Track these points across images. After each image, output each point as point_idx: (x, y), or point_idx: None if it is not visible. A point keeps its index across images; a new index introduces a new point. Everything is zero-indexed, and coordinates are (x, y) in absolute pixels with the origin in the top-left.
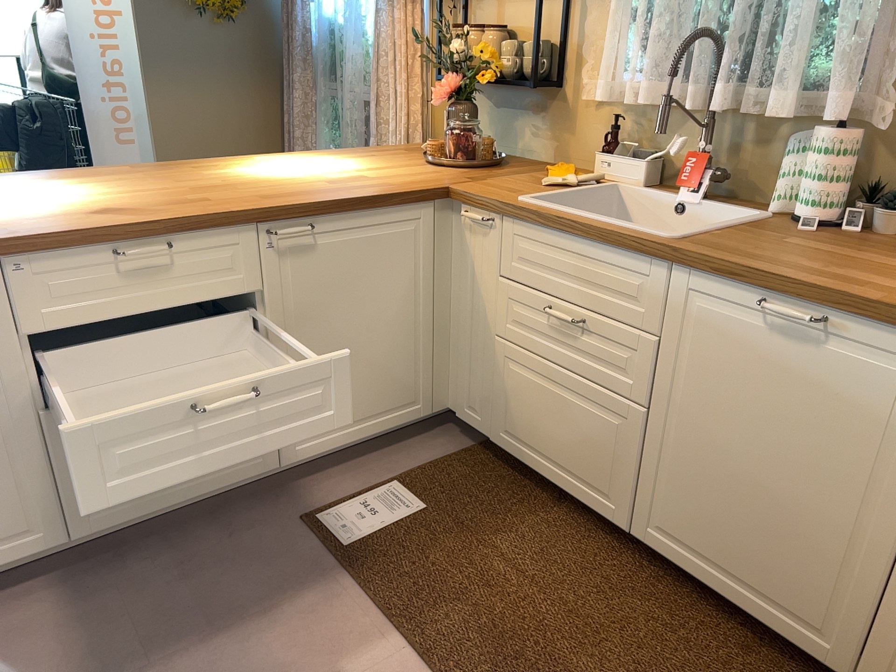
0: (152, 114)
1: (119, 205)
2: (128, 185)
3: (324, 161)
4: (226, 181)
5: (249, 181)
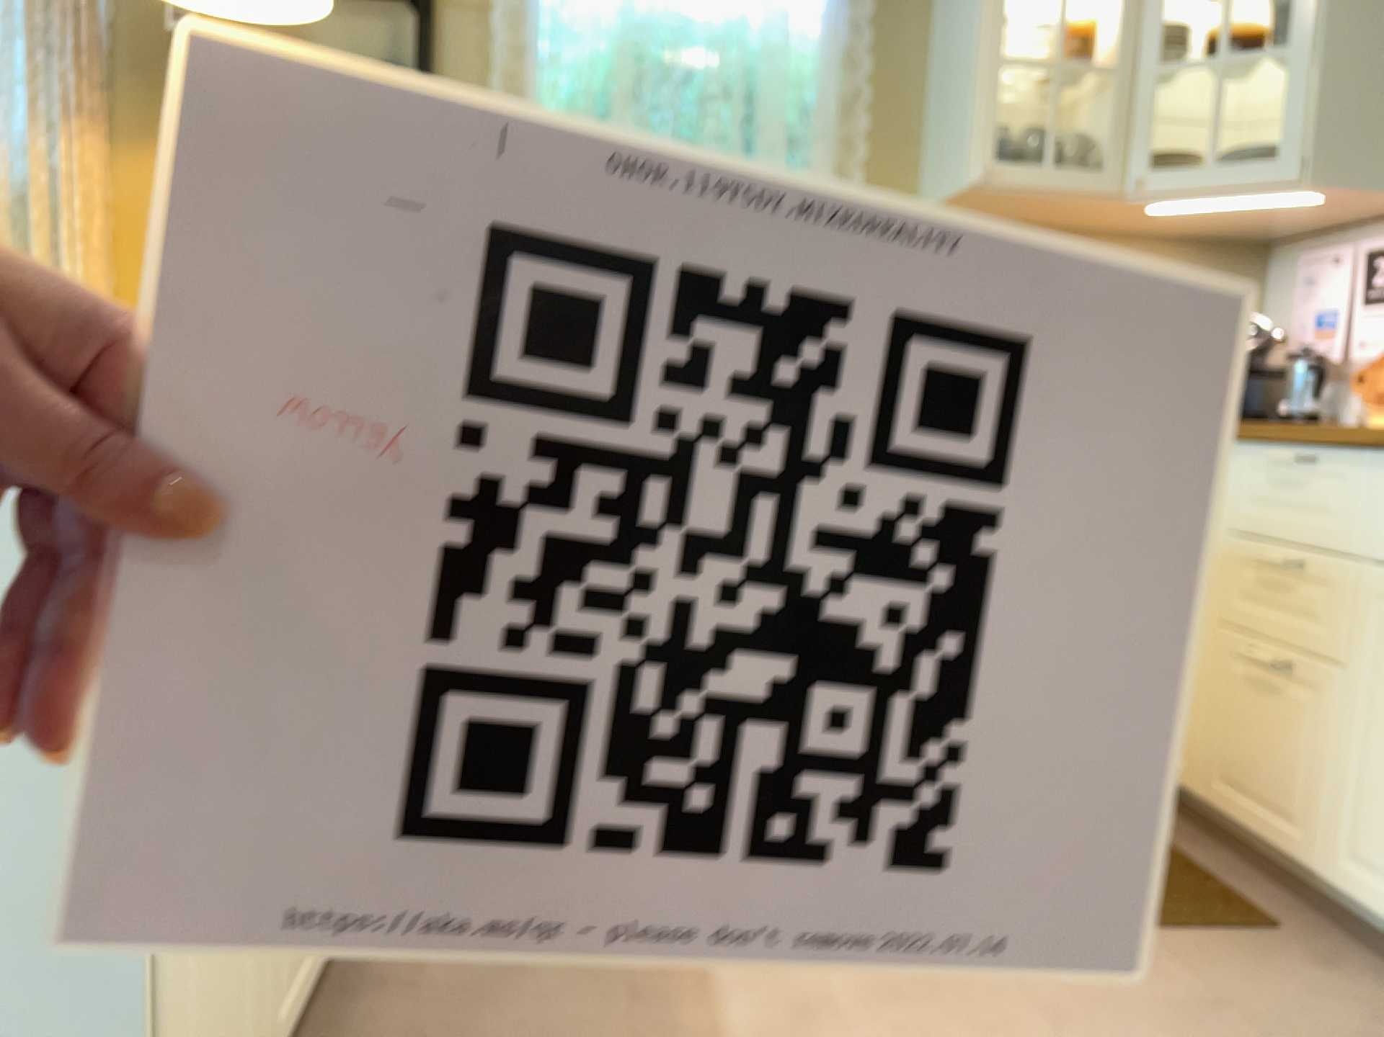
0: None
1: None
2: None
3: None
4: None
5: None
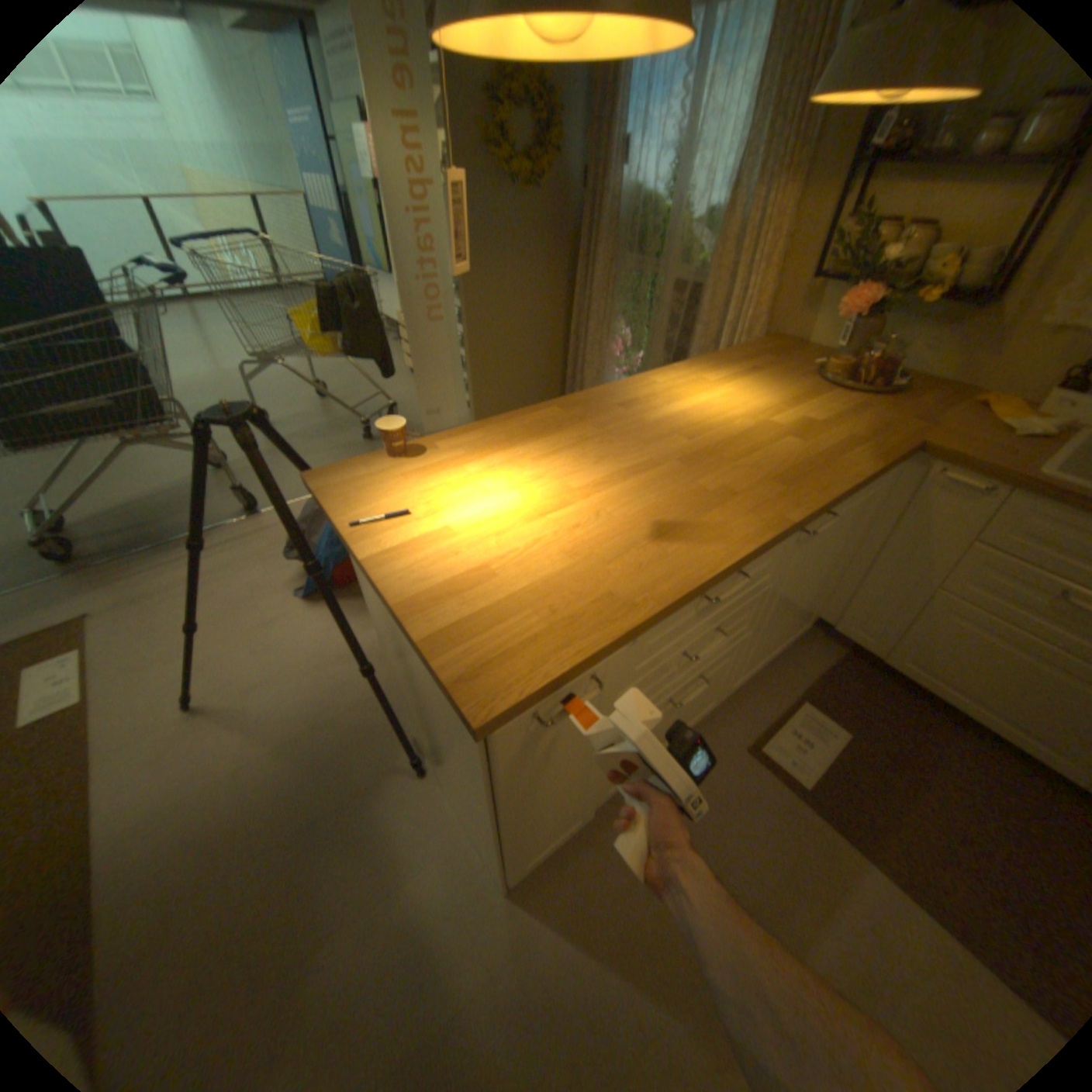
0: (462, 292)
1: (654, 509)
2: (602, 453)
3: (727, 383)
4: (691, 438)
5: (714, 437)
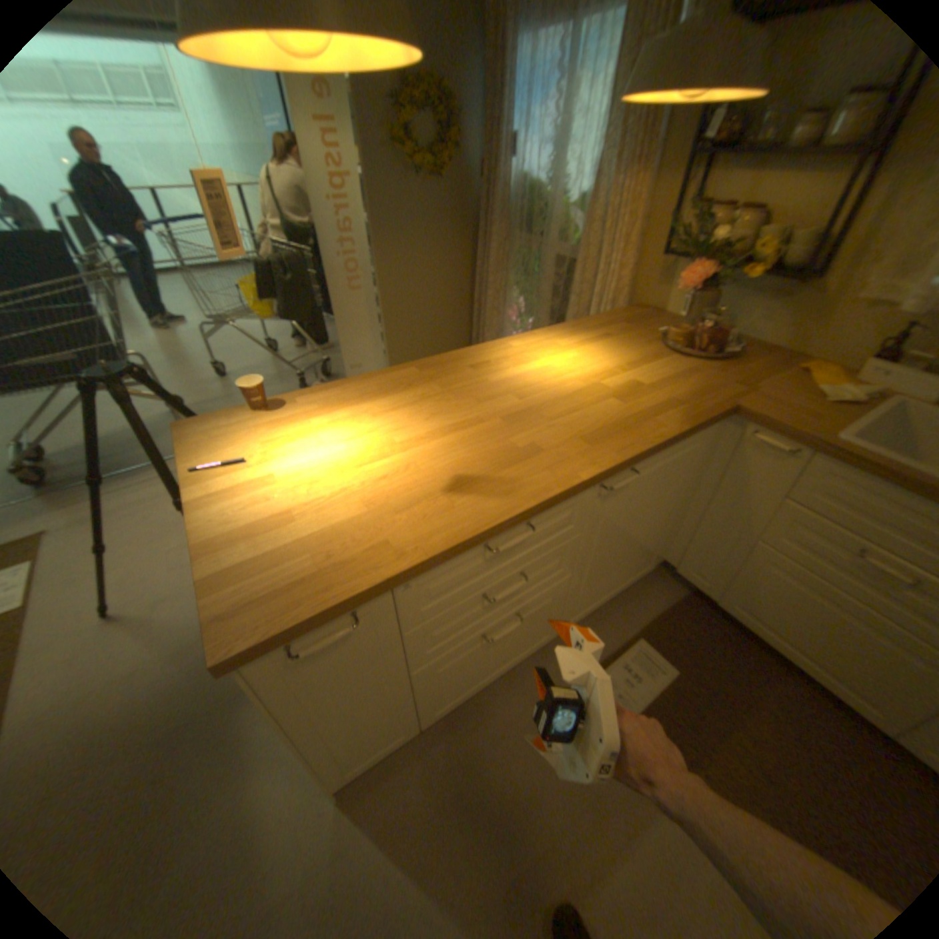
0: (374, 266)
1: (459, 464)
2: (436, 411)
3: (574, 348)
4: (521, 398)
5: (542, 398)
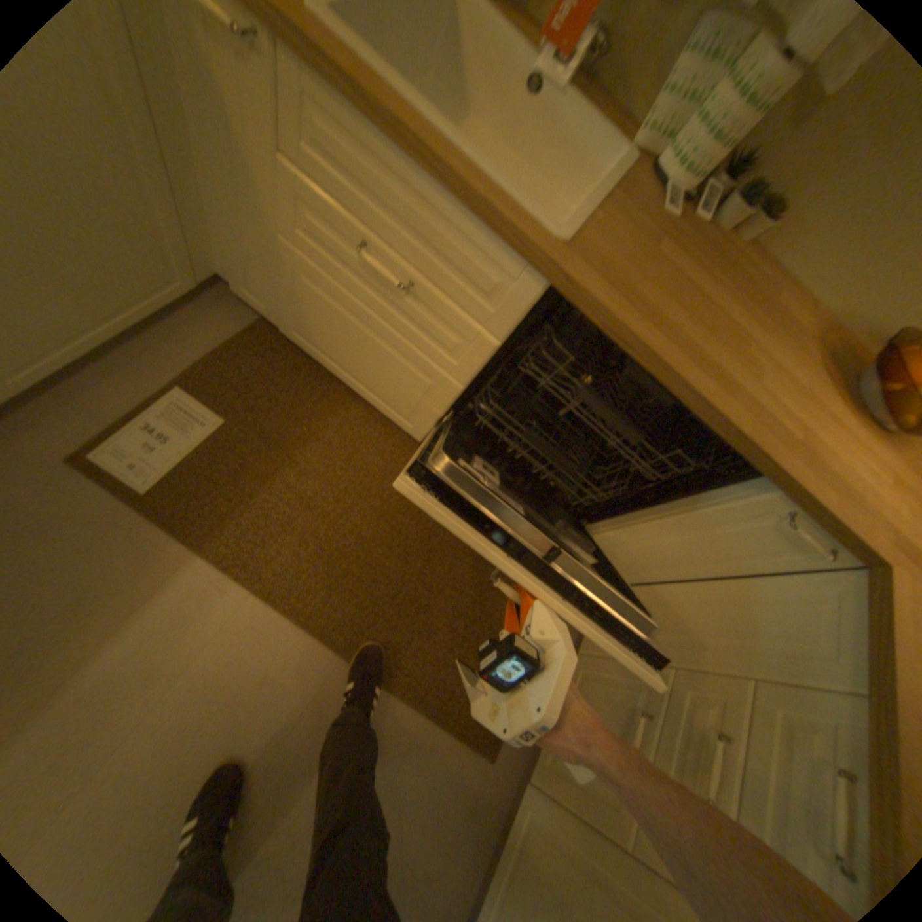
0: None
1: None
2: None
3: None
4: None
5: None
